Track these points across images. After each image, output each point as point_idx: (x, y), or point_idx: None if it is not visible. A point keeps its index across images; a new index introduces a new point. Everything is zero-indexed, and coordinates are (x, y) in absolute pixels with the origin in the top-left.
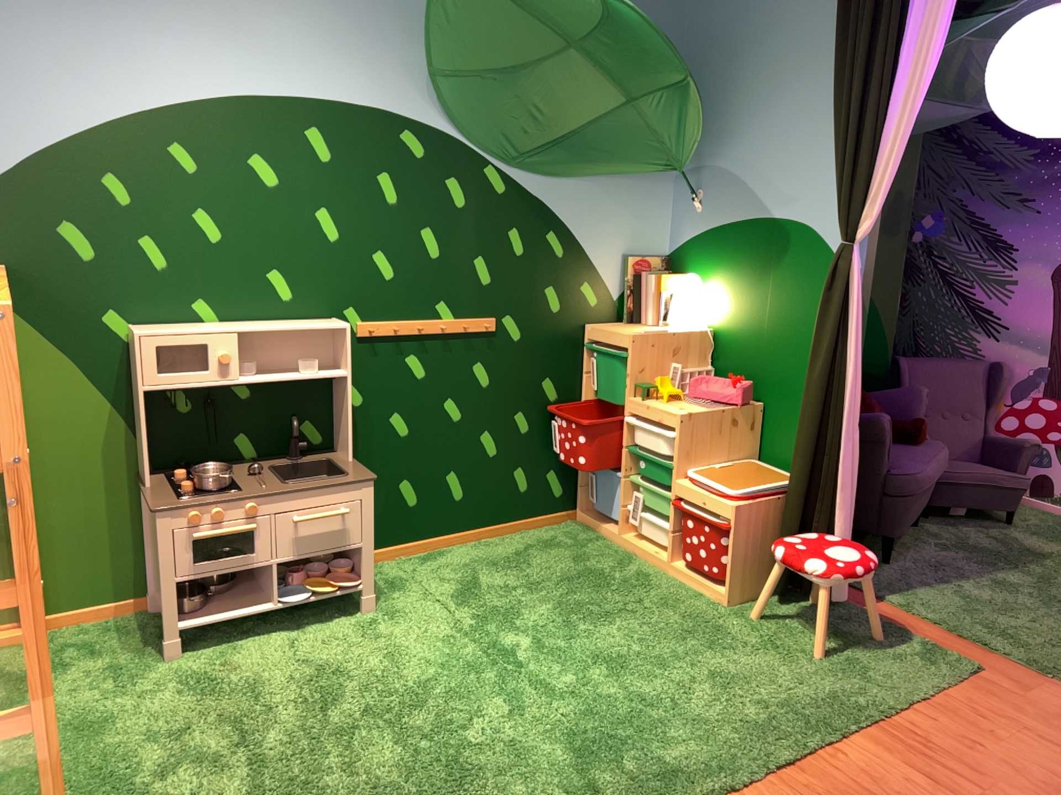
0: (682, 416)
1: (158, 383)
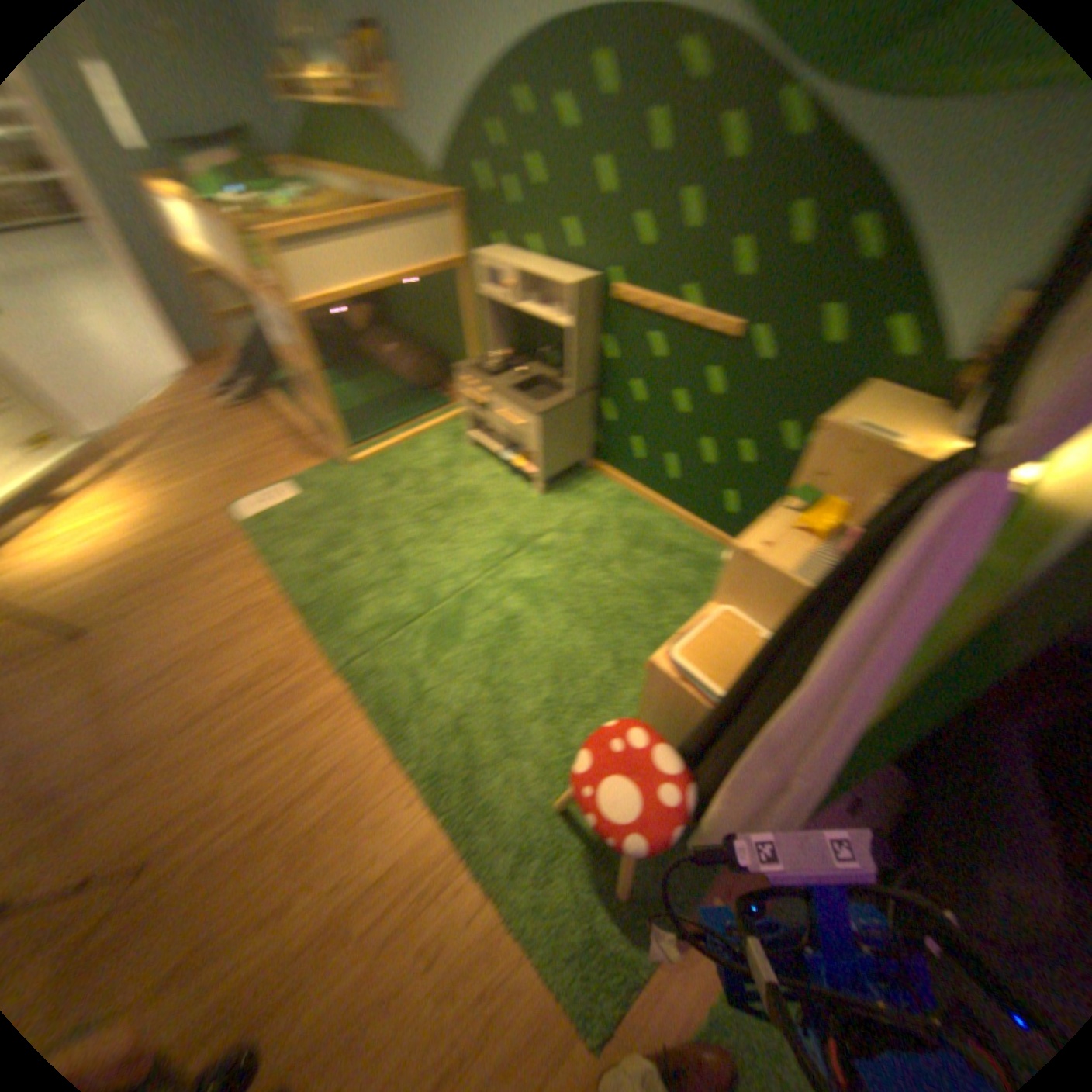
0: (735, 553)
1: (478, 292)
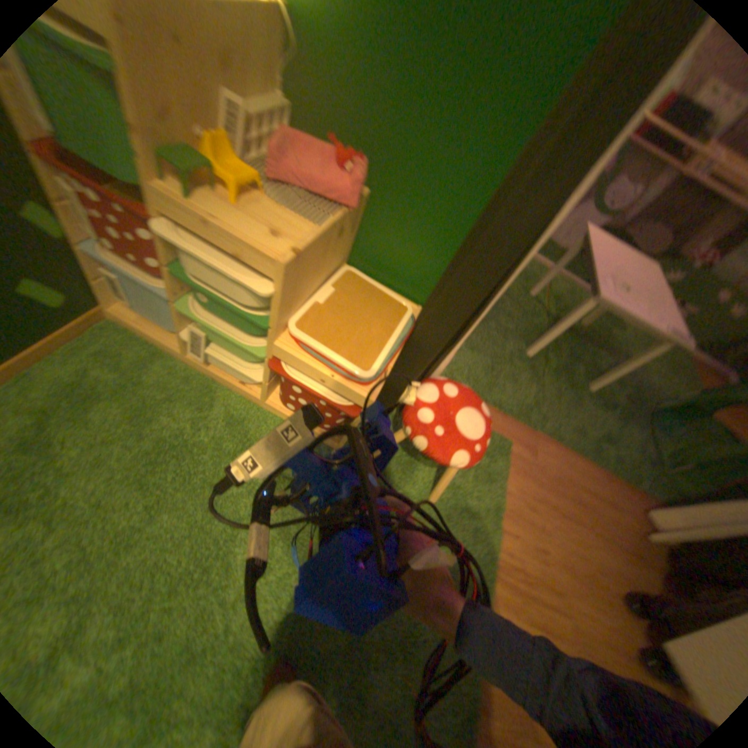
0: (293, 262)
1: None
